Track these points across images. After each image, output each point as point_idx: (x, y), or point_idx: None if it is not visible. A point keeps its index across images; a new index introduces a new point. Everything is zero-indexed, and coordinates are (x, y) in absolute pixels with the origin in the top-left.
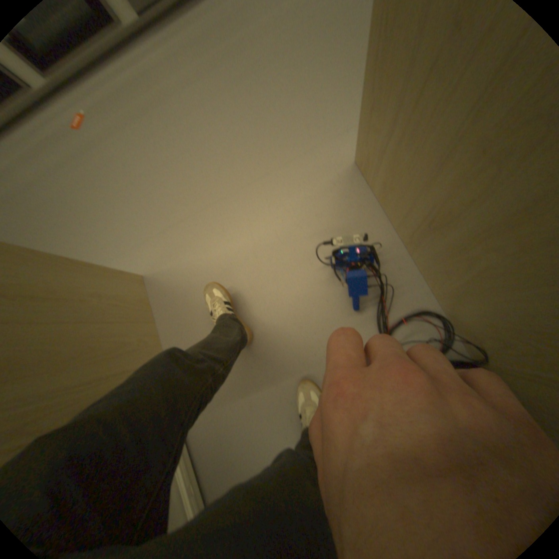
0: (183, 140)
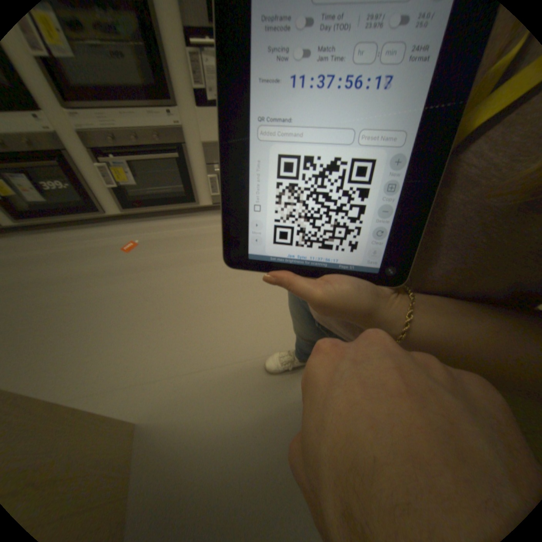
0: (219, 298)
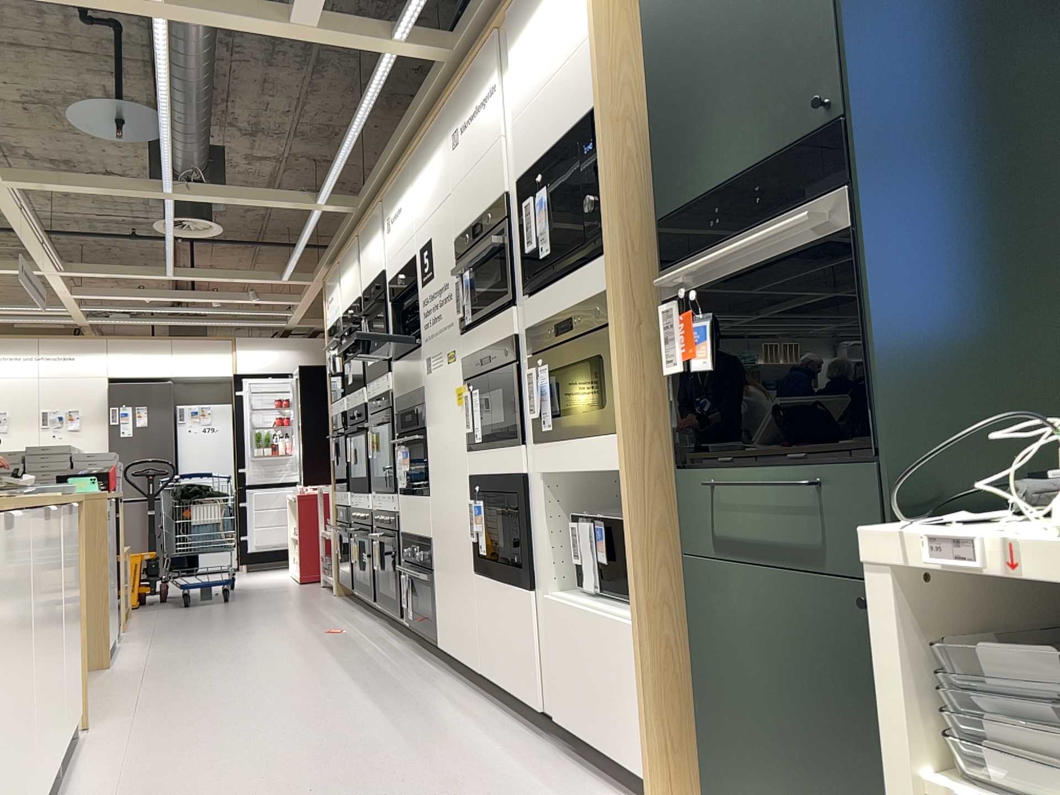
0: (236, 670)
